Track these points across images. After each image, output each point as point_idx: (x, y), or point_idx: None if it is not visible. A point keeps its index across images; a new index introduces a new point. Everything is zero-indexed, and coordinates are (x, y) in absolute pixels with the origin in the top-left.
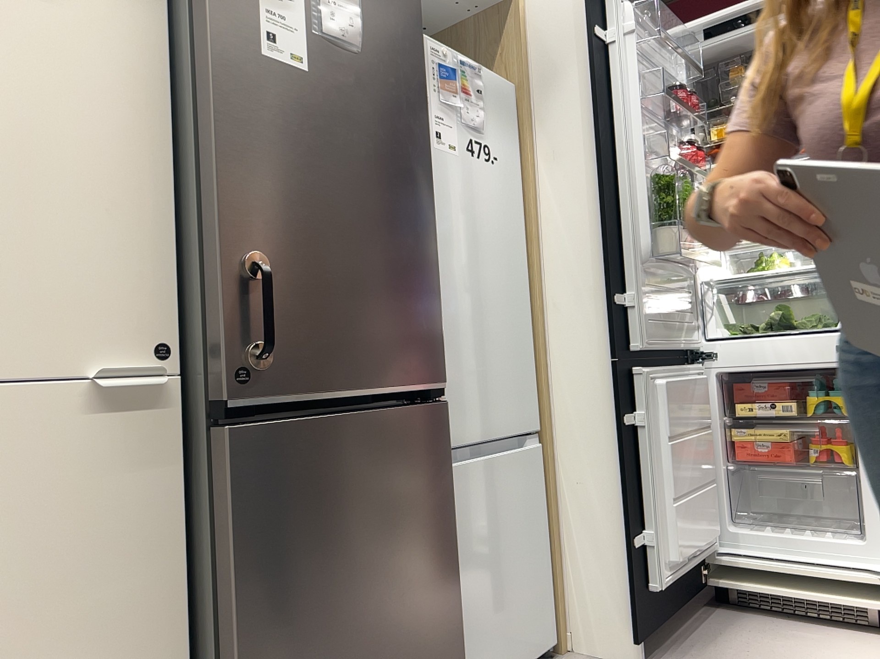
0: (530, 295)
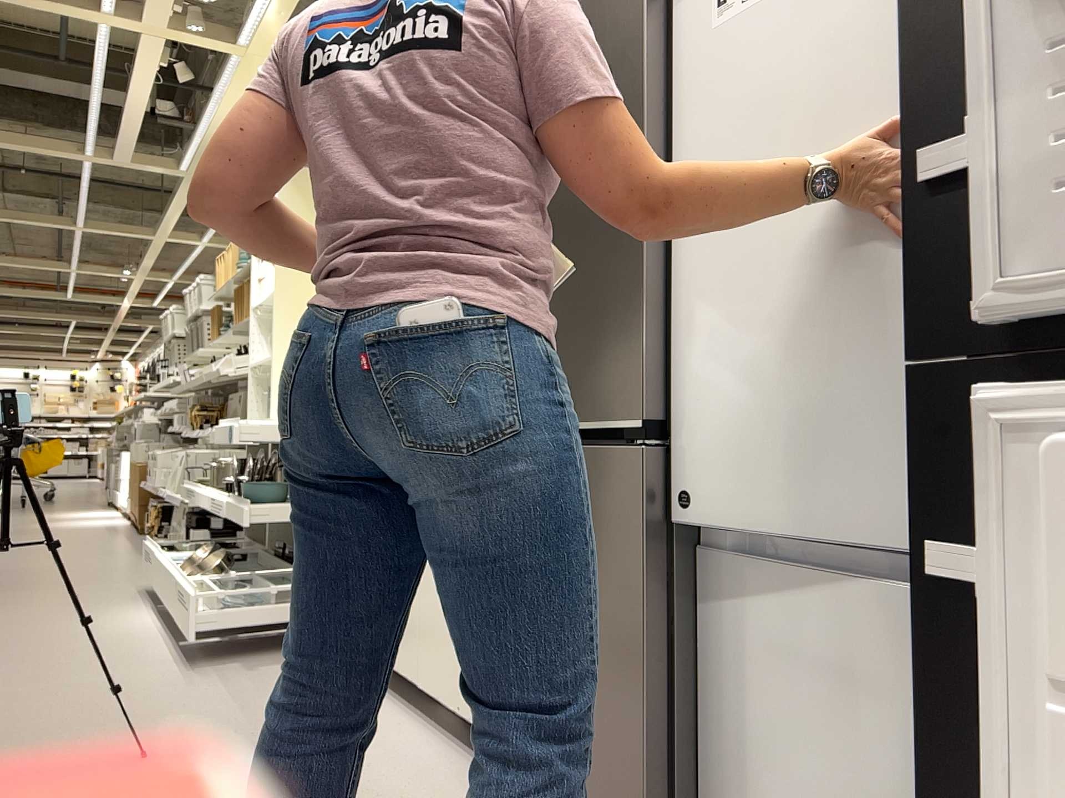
0: None
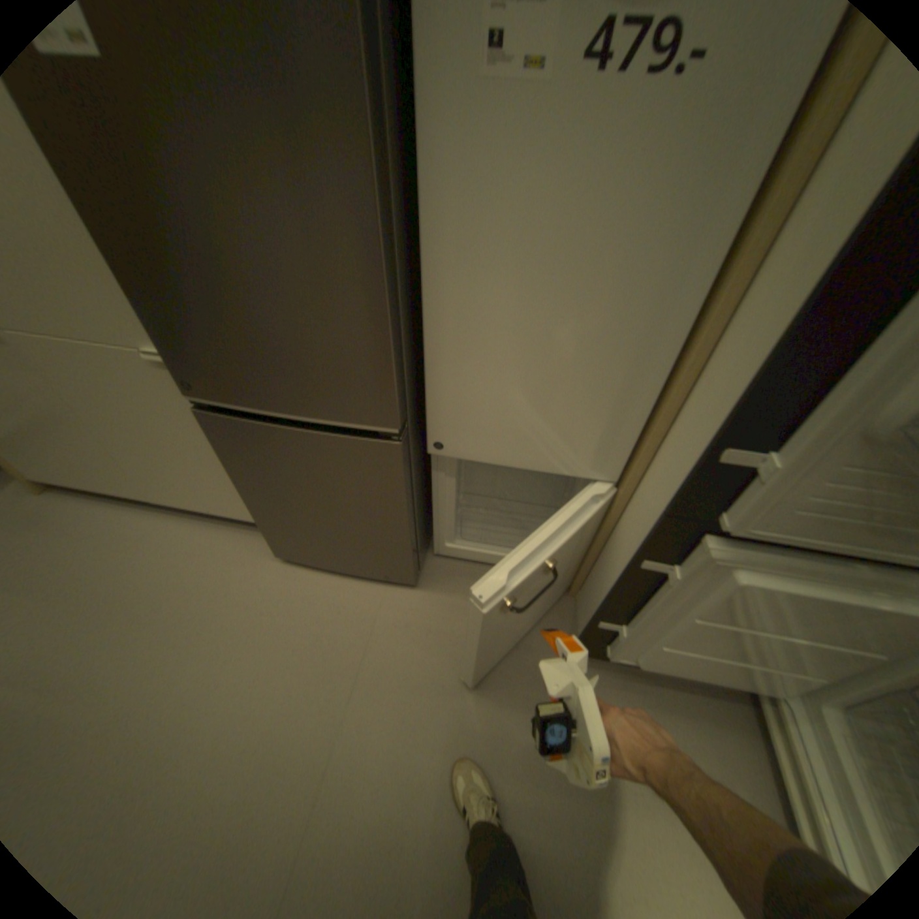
0: (692, 338)
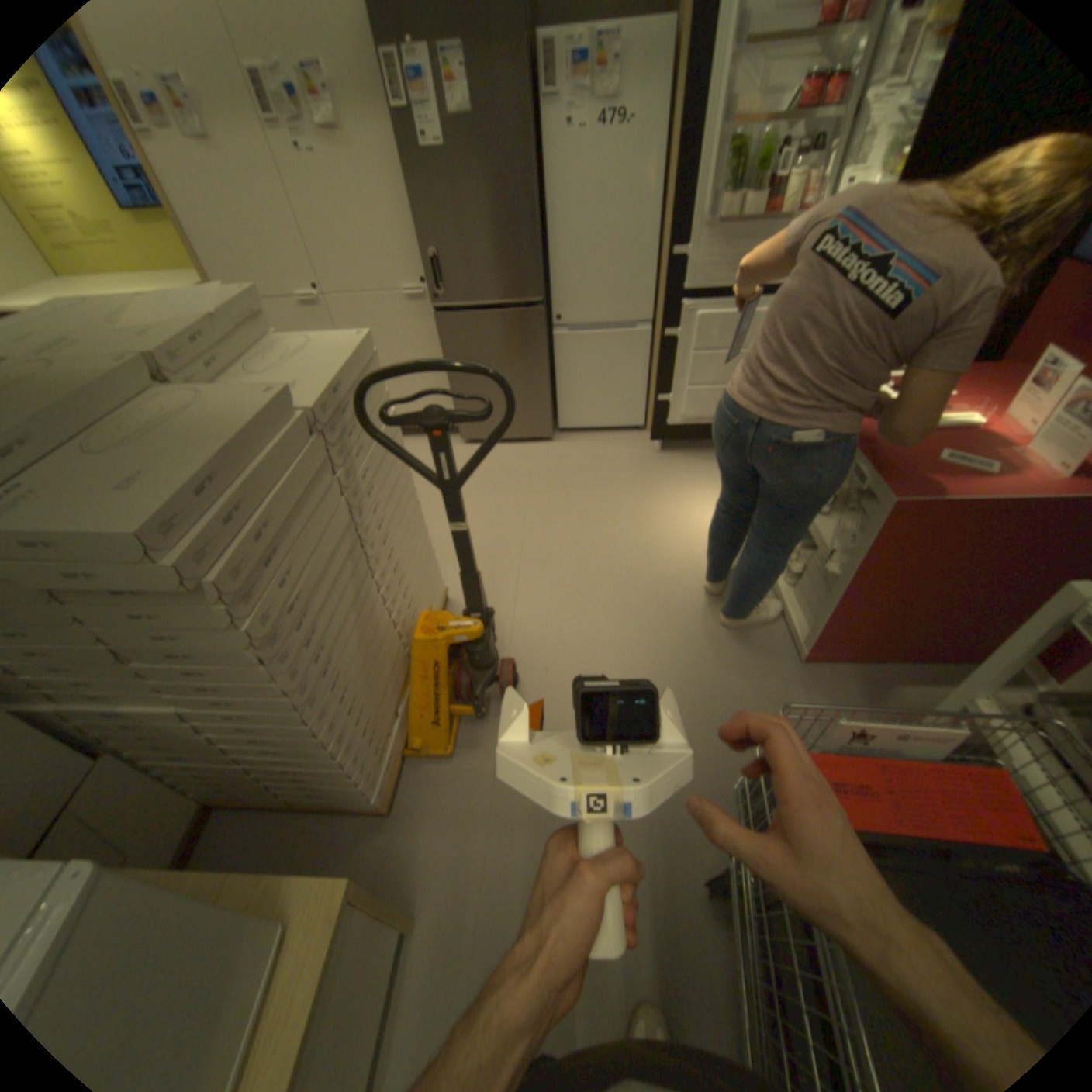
0: (664, 227)
